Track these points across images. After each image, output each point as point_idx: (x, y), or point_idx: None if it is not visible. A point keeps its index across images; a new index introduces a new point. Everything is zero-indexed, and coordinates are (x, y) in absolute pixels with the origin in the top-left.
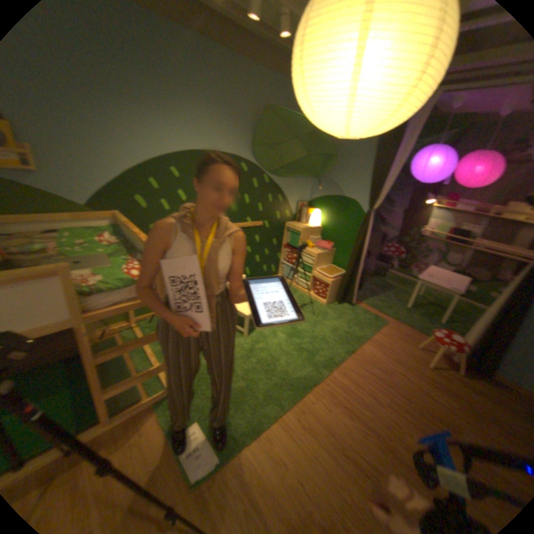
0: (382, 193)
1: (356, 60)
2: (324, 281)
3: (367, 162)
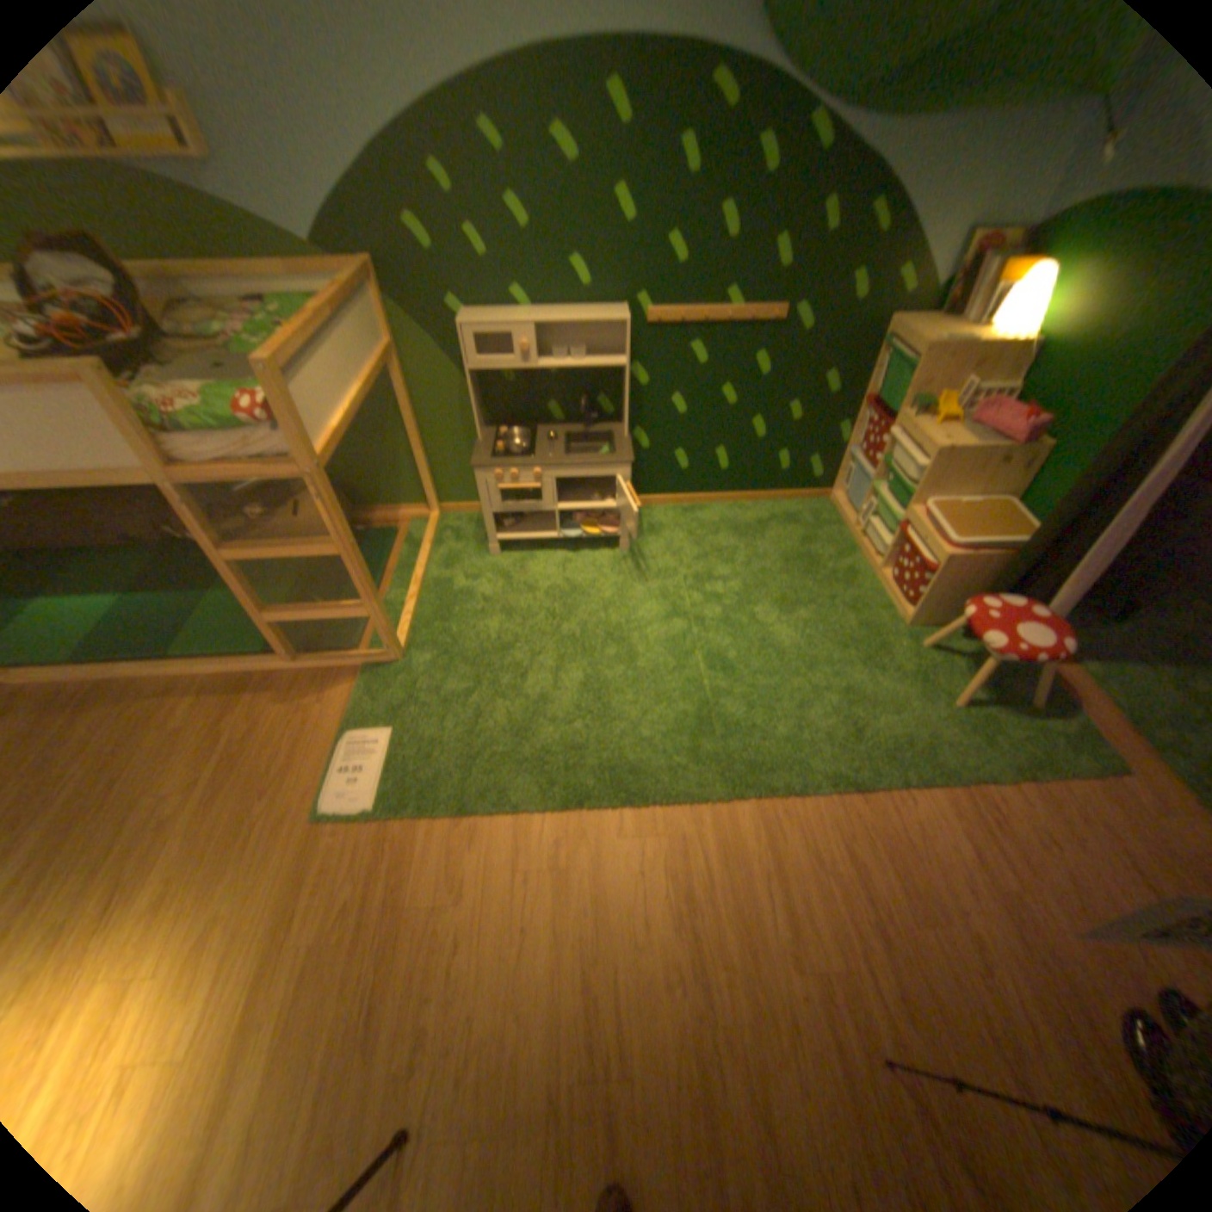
0: None
1: None
2: (931, 546)
3: None
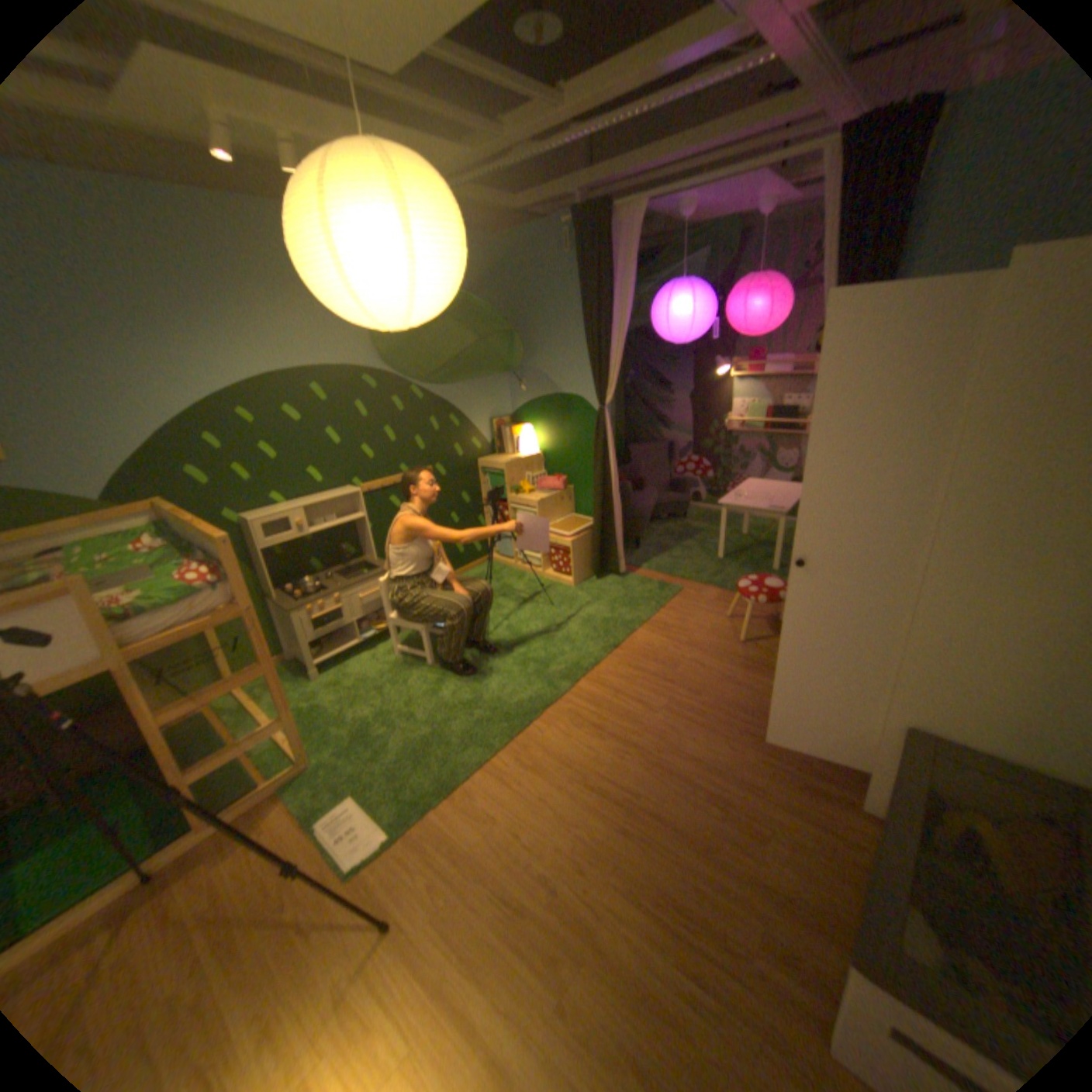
0: (611, 375)
1: (371, 244)
2: (560, 544)
3: (578, 331)
